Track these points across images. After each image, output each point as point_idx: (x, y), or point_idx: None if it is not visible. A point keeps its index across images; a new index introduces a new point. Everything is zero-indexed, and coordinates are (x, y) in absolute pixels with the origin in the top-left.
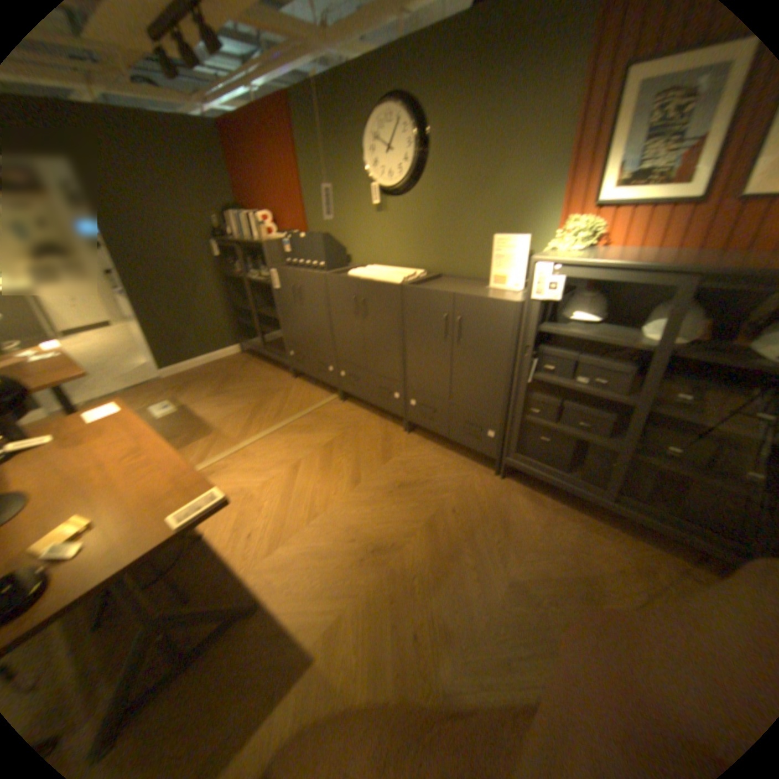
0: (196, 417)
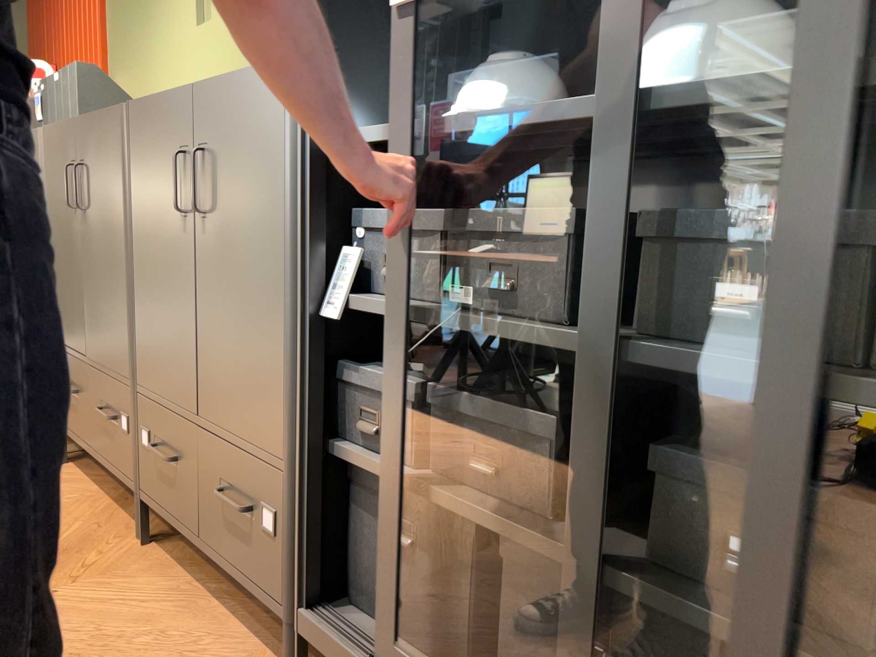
0: None
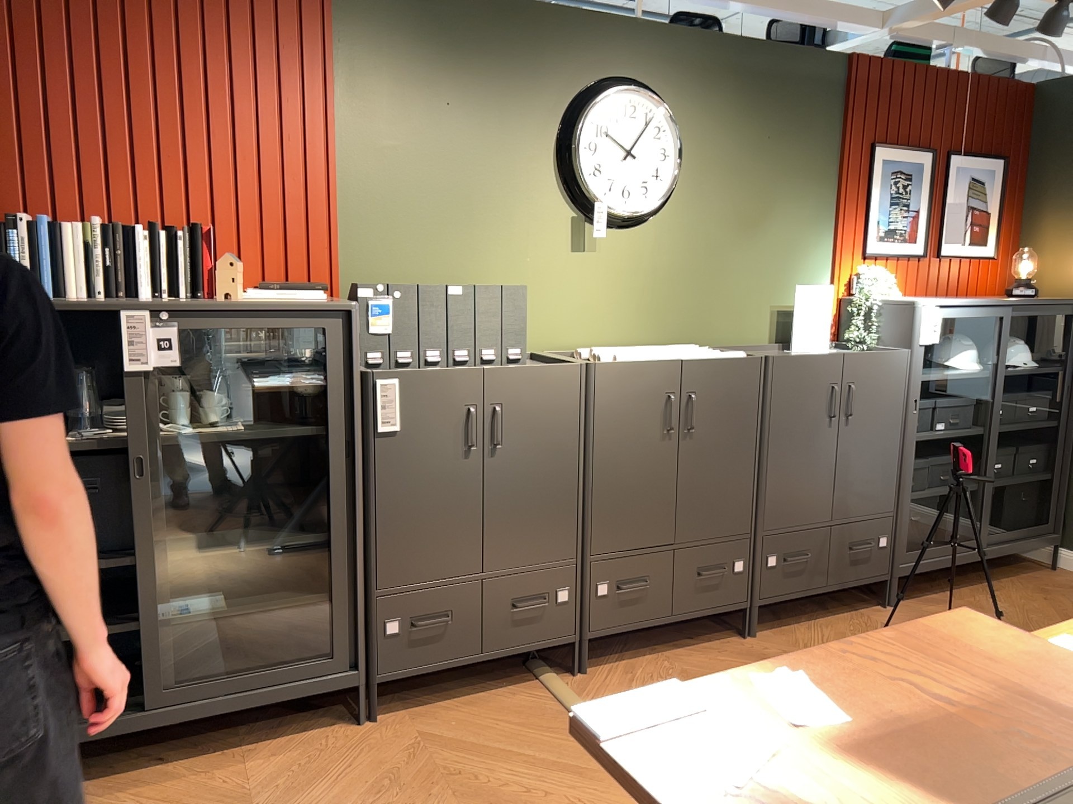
0: None
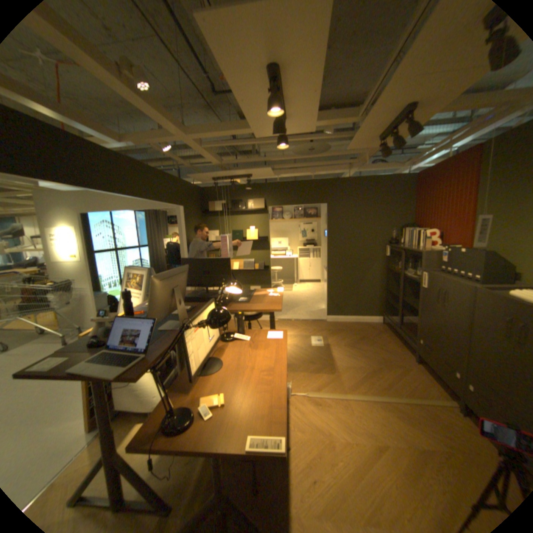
0: (331, 356)
